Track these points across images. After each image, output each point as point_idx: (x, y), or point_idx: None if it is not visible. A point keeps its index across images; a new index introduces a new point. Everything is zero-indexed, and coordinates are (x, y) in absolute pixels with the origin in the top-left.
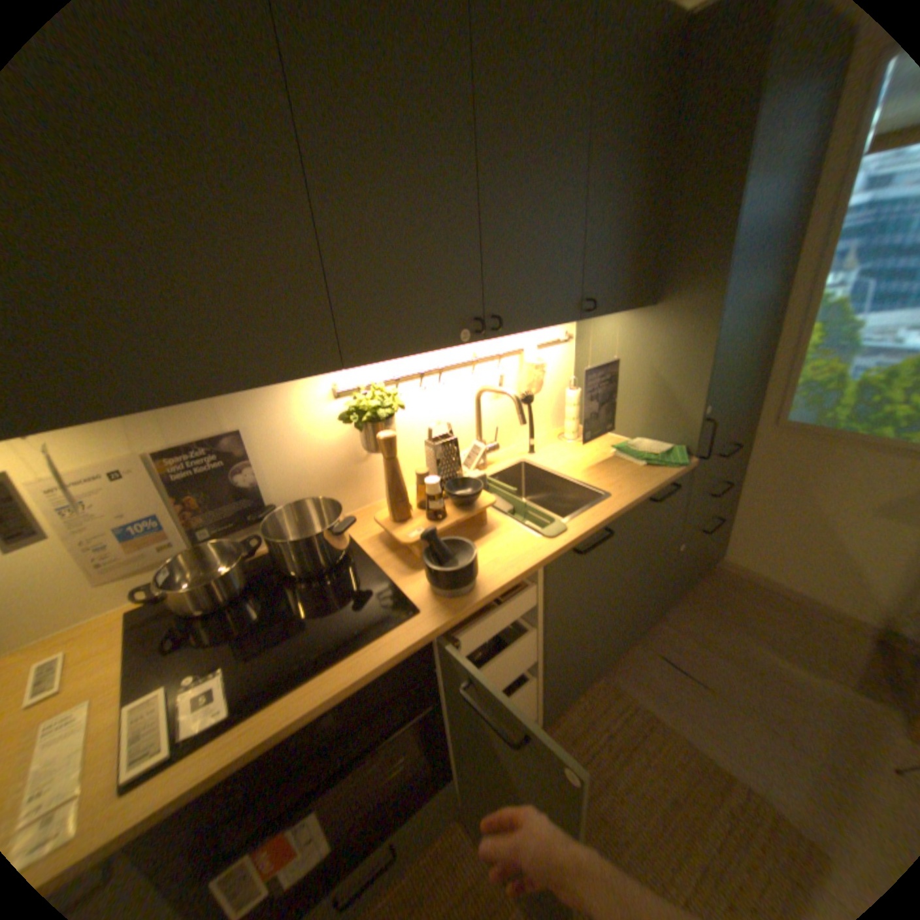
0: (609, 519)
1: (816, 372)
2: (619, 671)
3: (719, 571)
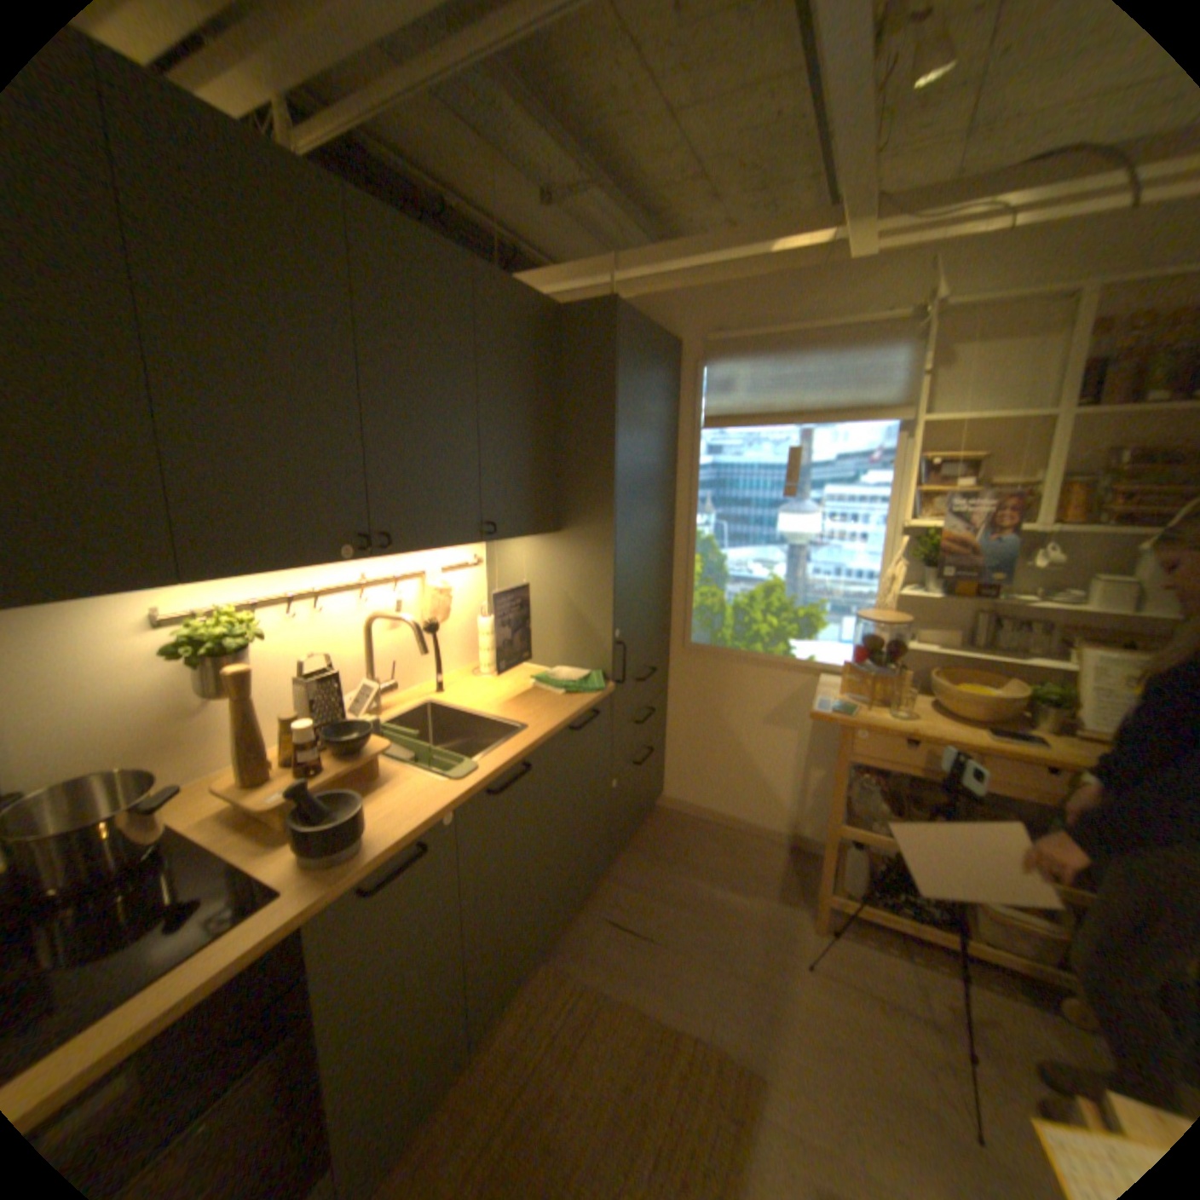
0: (525, 752)
1: (703, 599)
2: (561, 953)
3: (660, 811)
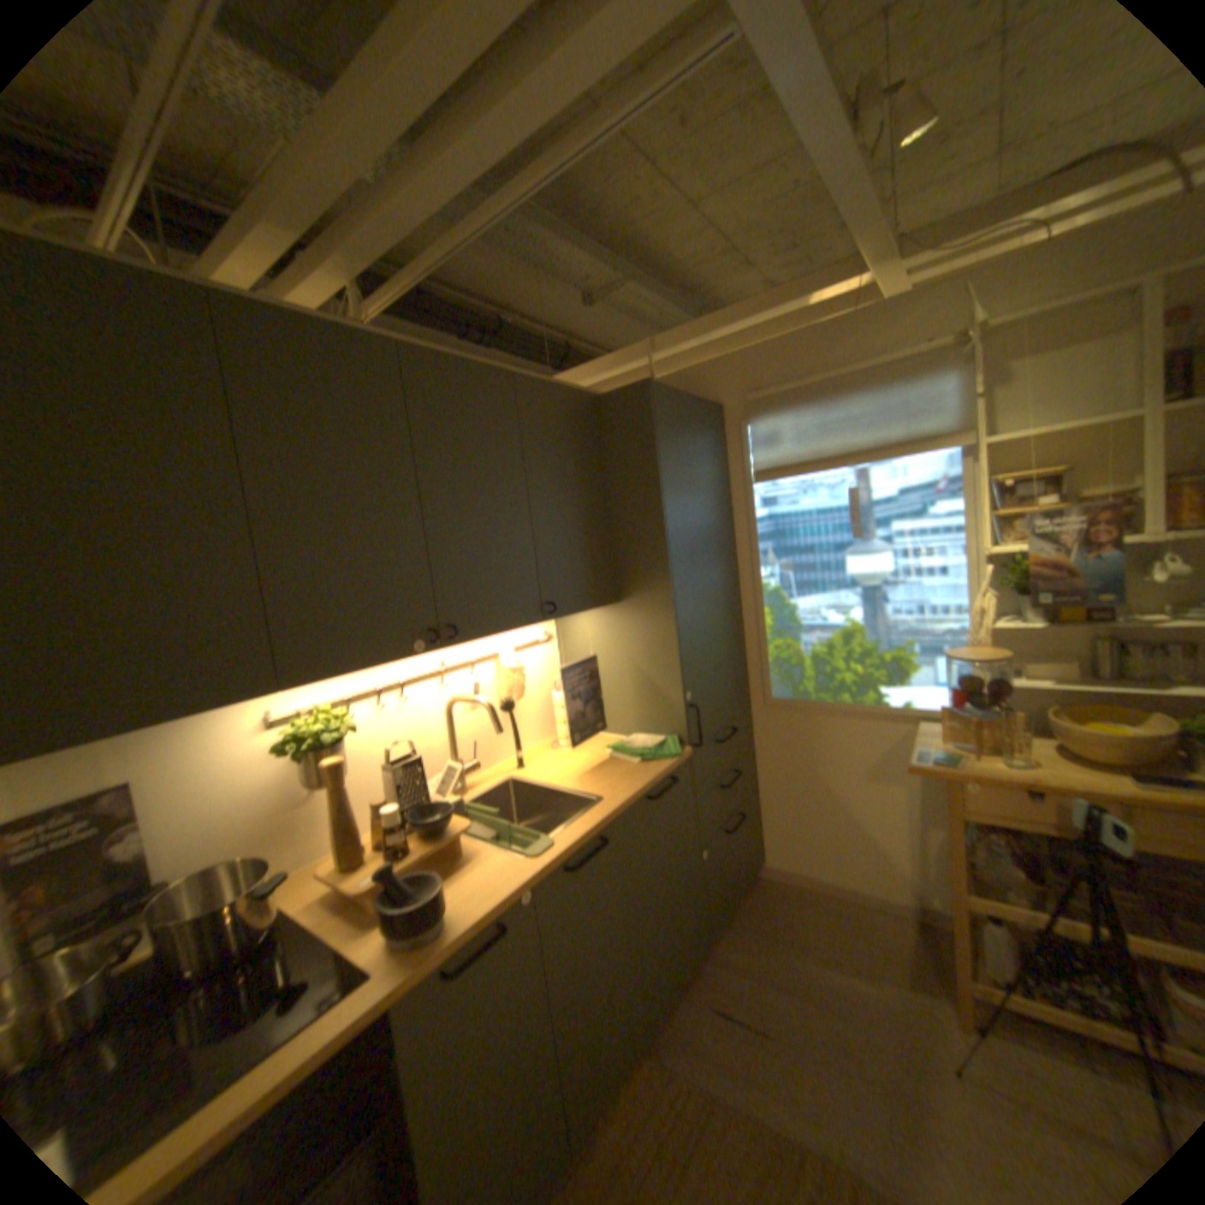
0: (600, 826)
1: (778, 652)
2: (665, 1047)
3: (764, 884)
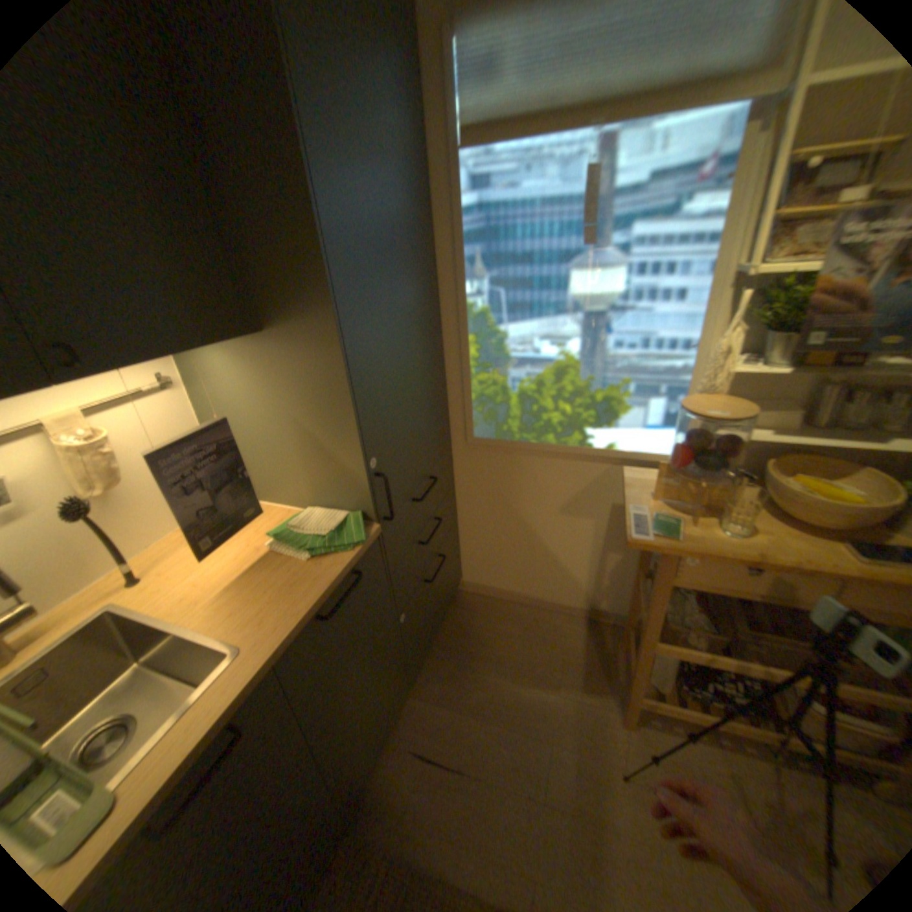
0: (224, 717)
1: (483, 387)
2: (363, 811)
3: (460, 595)
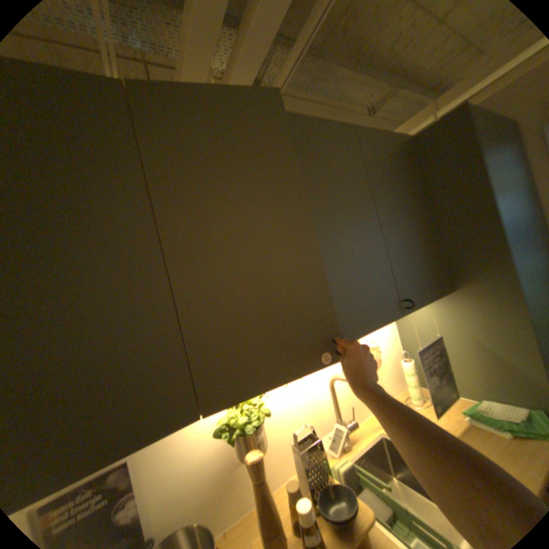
0: None
1: None
2: None
3: None
